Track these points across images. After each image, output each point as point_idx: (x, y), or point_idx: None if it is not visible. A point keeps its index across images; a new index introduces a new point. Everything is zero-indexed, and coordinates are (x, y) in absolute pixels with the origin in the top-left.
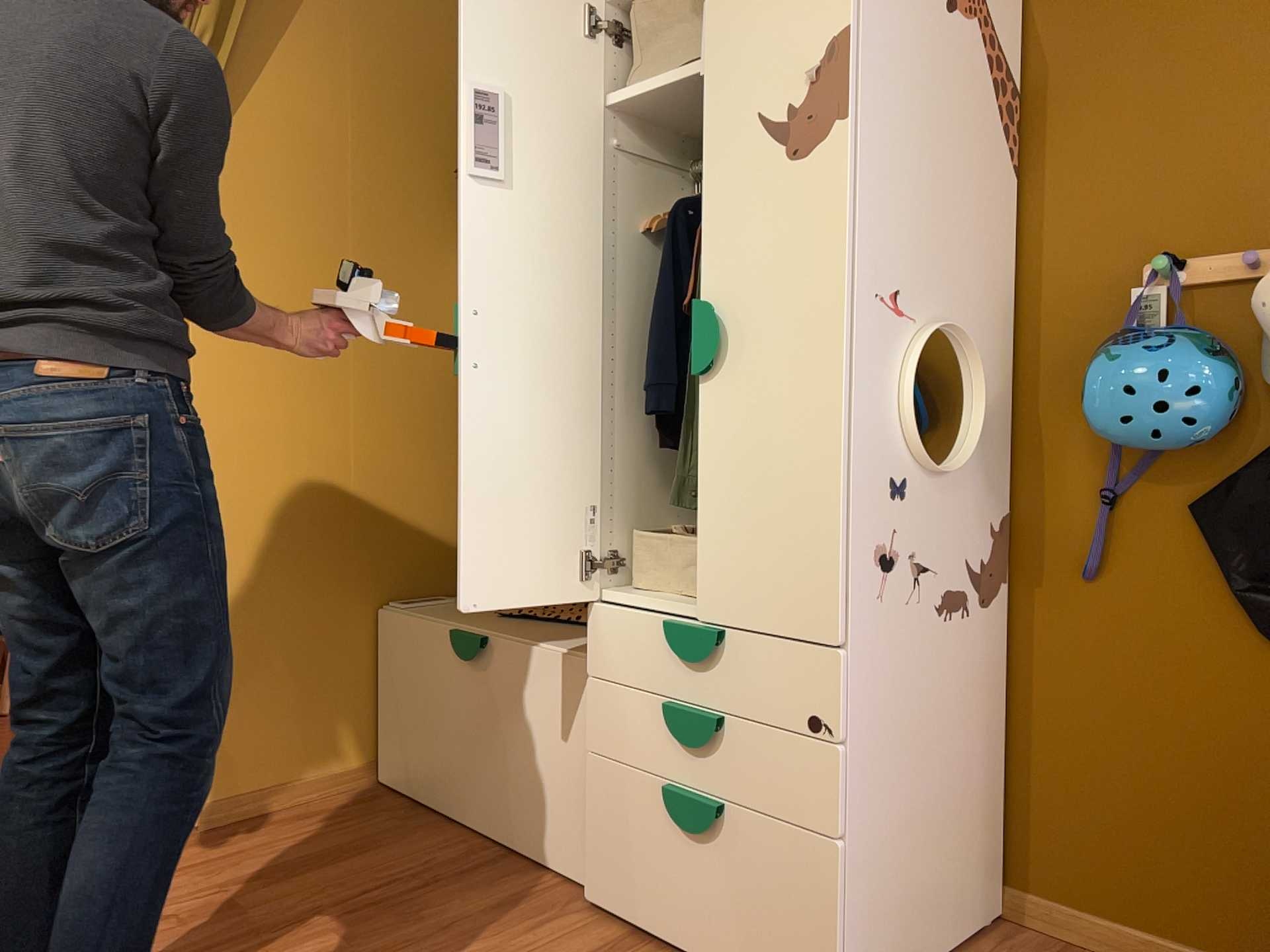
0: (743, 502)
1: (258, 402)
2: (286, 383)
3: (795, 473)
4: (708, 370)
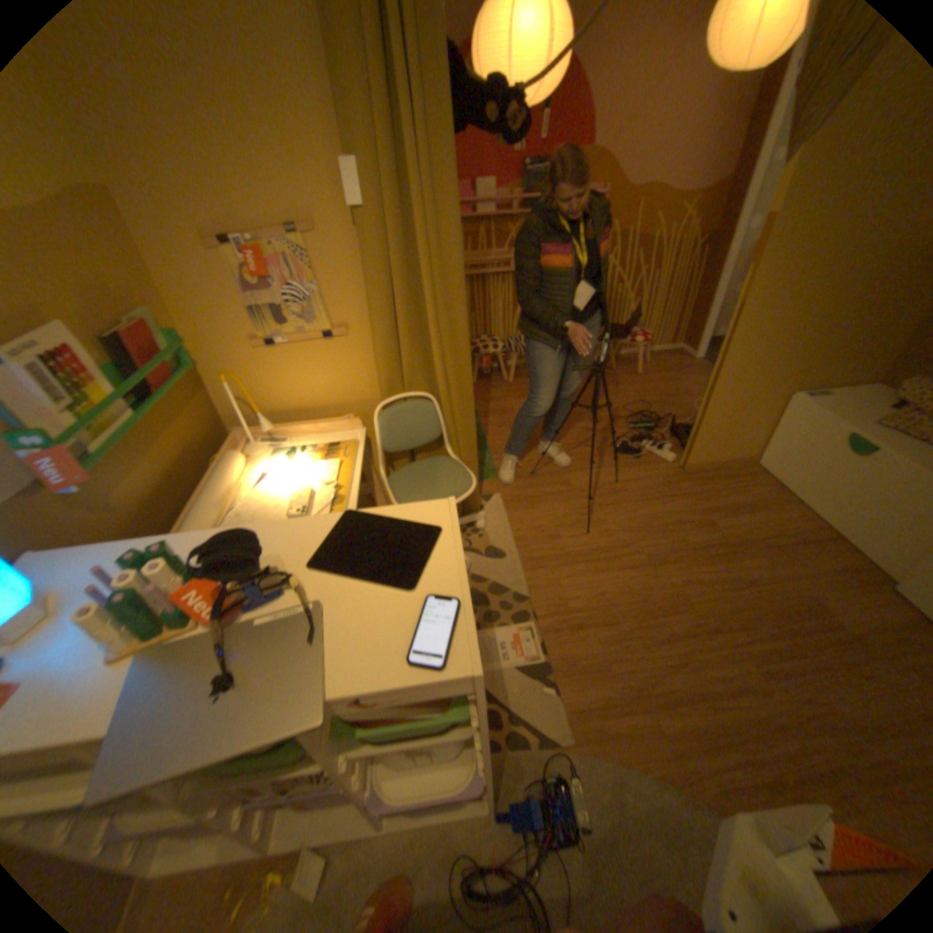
0: None
1: (779, 292)
2: (798, 279)
3: None
4: None
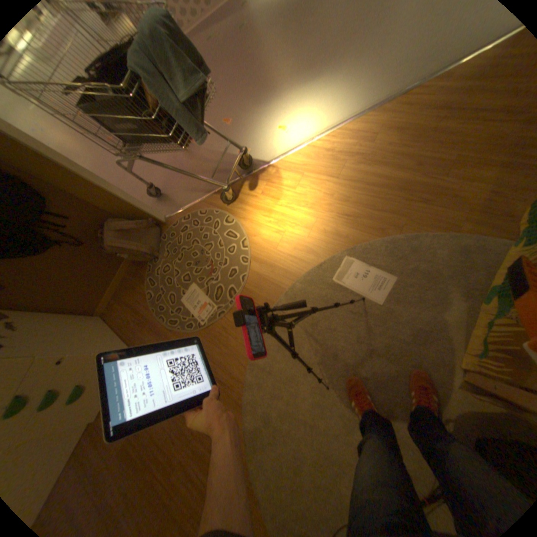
0: None
1: None
2: None
3: None
4: None
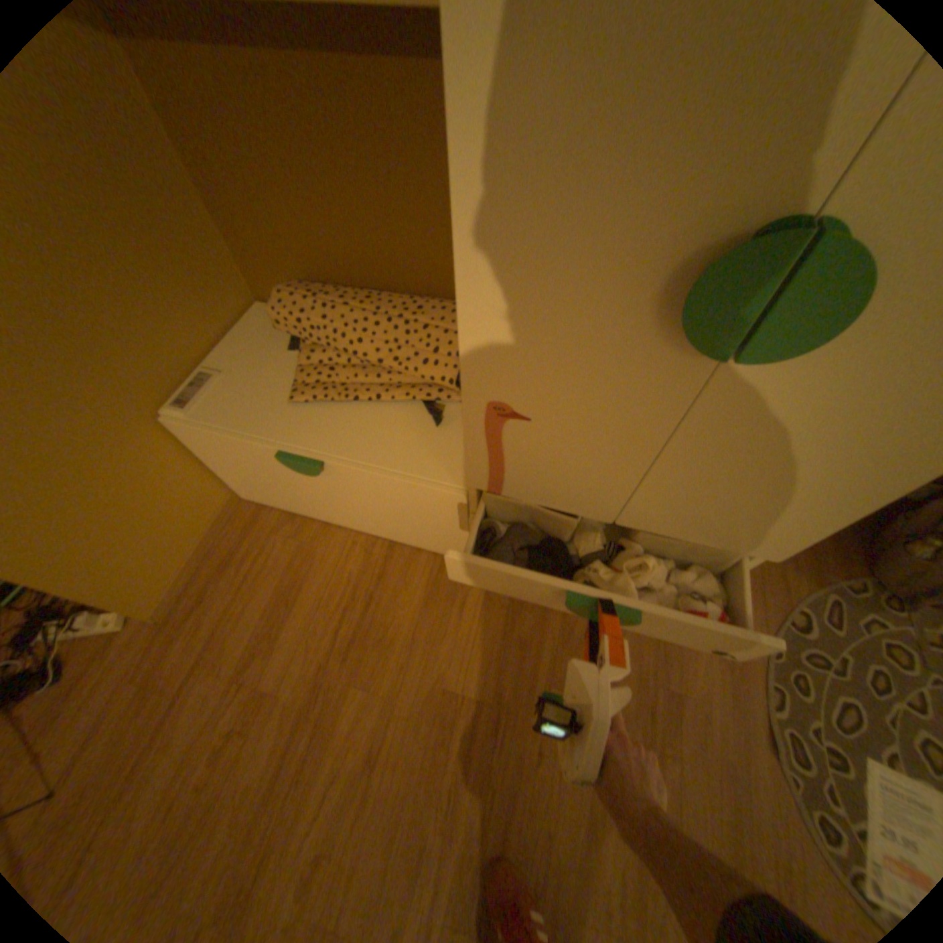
0: (727, 479)
1: None
2: None
3: (831, 477)
4: (768, 358)
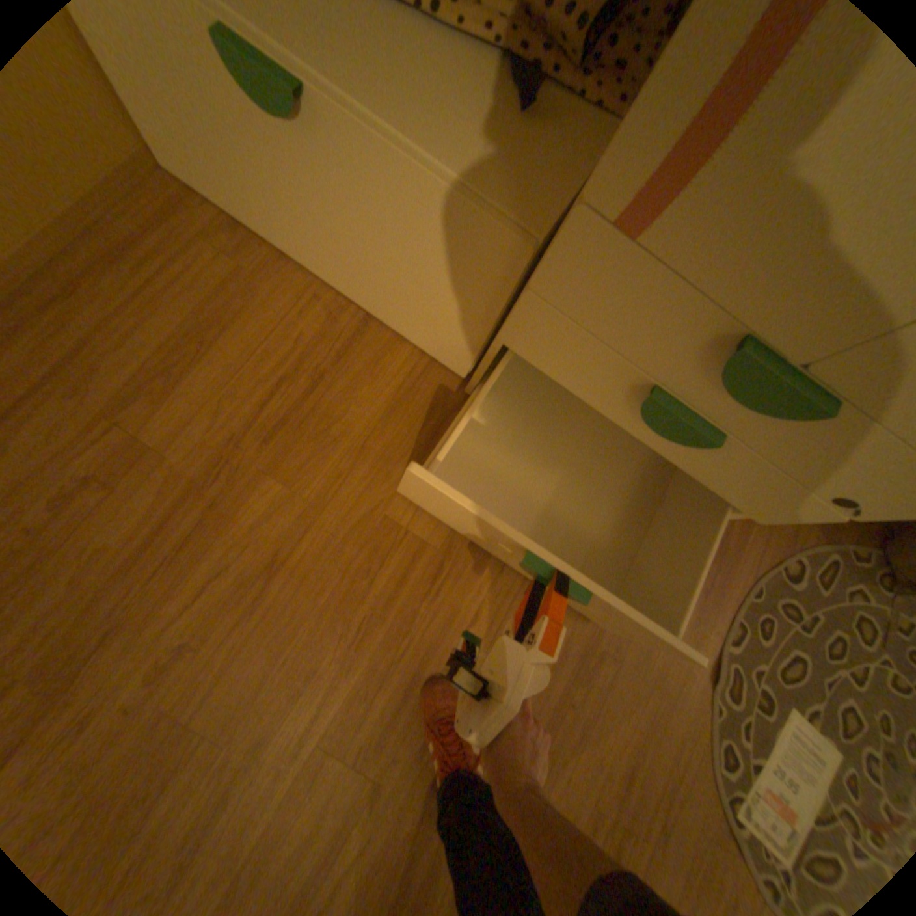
0: None
1: None
2: None
3: None
4: None
